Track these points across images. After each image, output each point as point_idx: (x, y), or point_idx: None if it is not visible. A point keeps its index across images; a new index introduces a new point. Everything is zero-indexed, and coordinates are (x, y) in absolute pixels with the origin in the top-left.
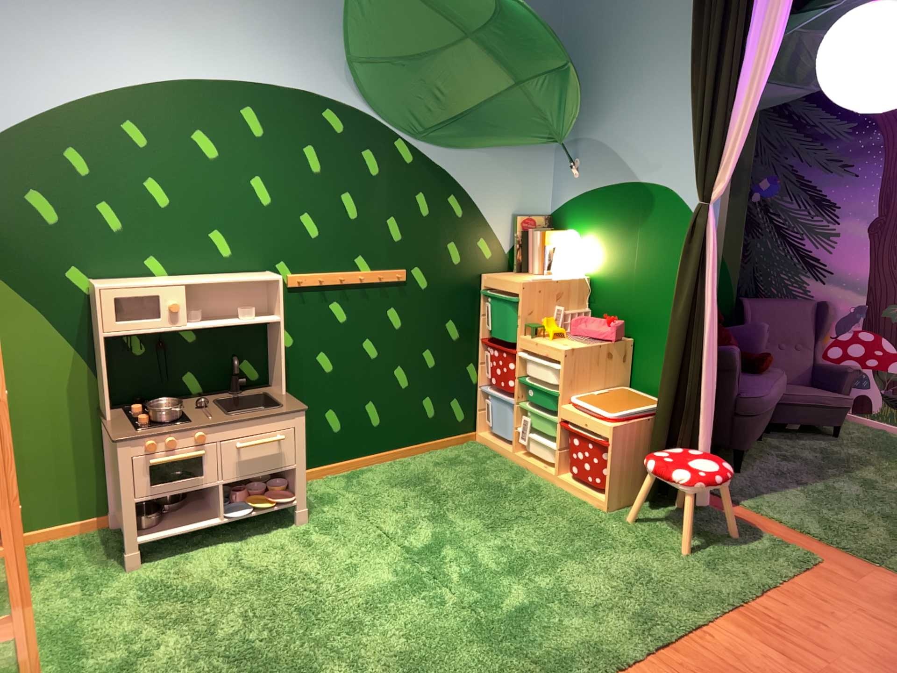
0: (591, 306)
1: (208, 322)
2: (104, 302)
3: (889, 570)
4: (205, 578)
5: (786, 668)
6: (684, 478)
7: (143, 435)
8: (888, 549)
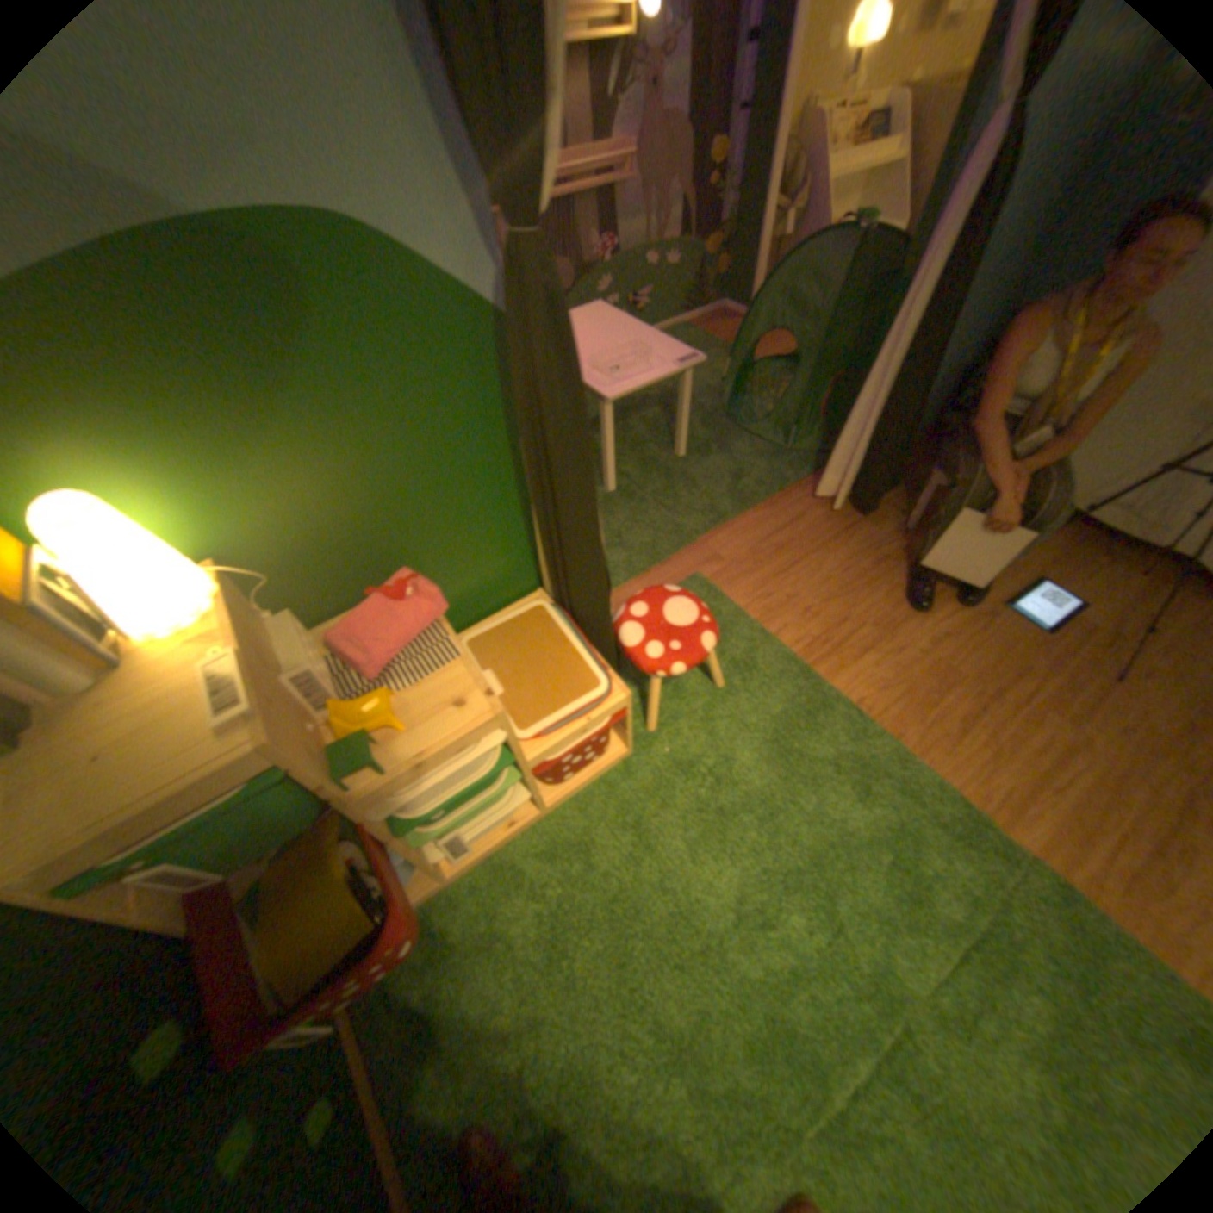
0: (261, 603)
1: None
2: None
3: (704, 536)
4: None
5: (882, 655)
6: (712, 640)
7: None
8: (671, 523)
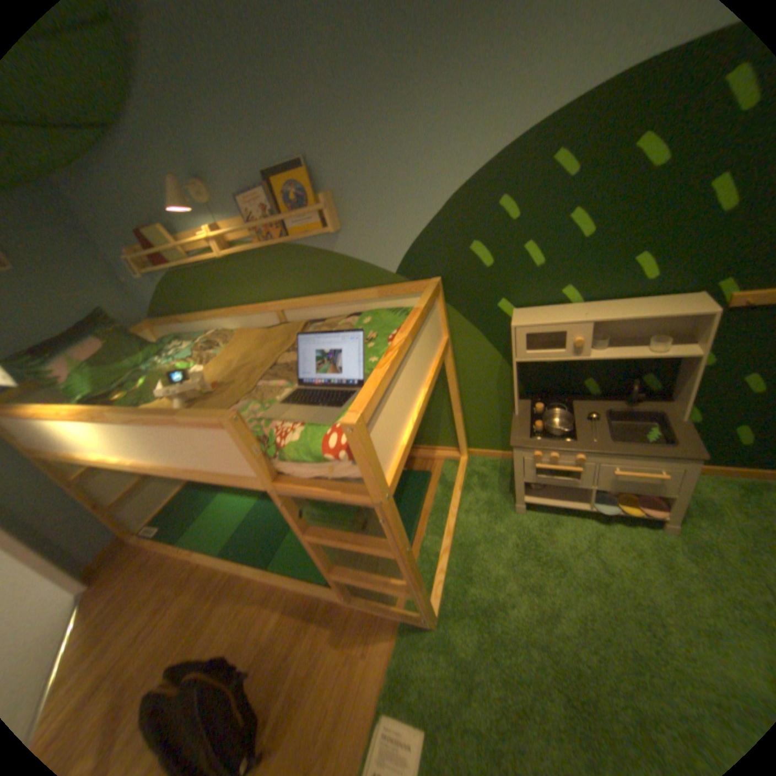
0: None
1: (613, 351)
2: (517, 337)
3: None
4: (566, 552)
5: None
6: None
7: (533, 447)
8: None
